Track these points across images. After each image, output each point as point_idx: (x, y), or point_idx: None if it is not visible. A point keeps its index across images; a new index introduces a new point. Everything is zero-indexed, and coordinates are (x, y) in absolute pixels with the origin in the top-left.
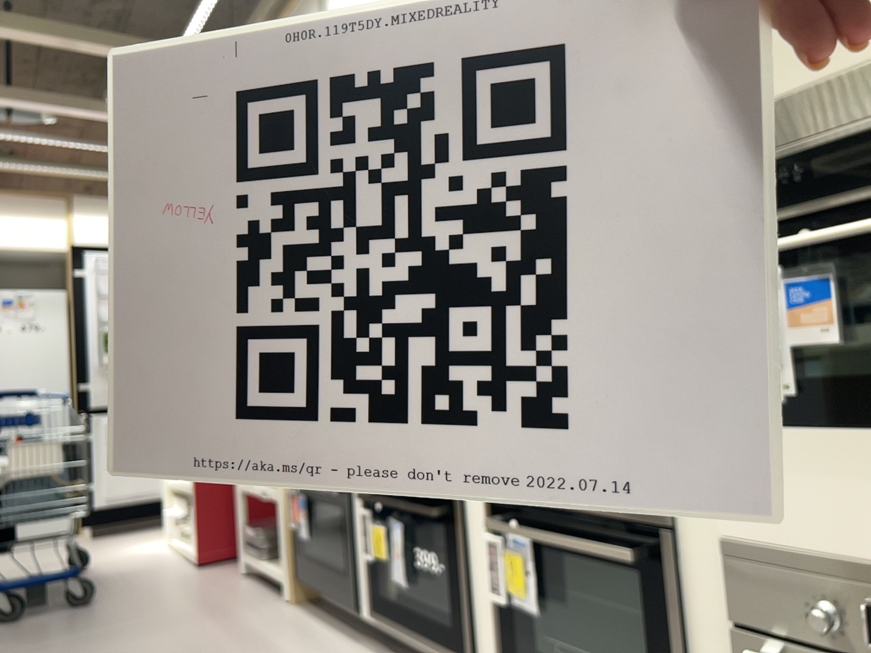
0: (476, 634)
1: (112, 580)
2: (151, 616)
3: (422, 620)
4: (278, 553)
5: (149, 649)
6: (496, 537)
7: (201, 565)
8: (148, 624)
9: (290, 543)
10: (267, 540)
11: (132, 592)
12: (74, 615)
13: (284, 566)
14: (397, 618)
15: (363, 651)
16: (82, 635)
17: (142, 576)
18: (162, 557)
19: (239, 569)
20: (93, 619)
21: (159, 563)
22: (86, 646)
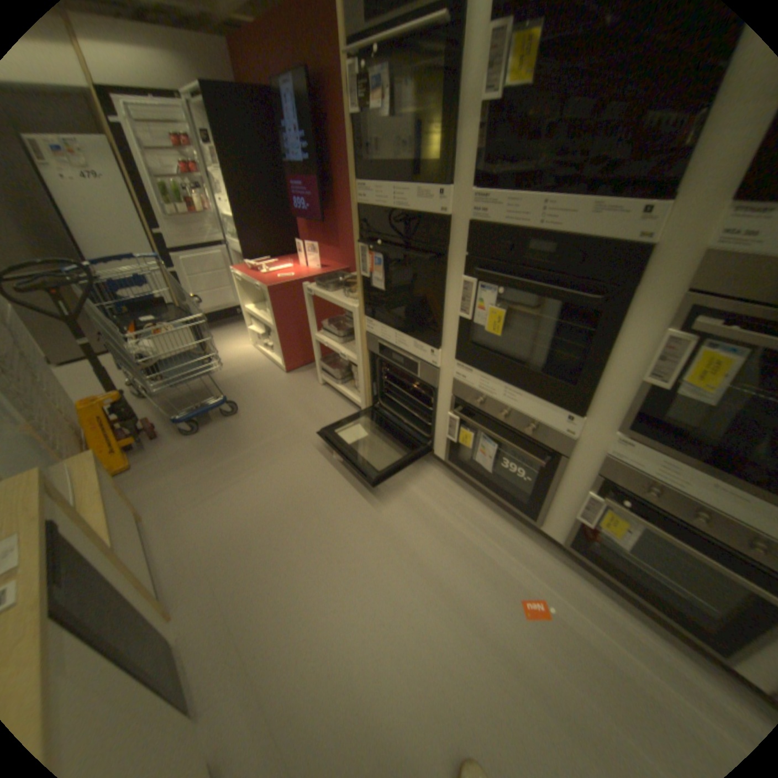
0: (545, 512)
1: (237, 386)
2: (285, 429)
3: (497, 486)
4: (352, 386)
5: (302, 465)
6: (602, 498)
7: (289, 373)
8: (287, 438)
9: (367, 391)
10: (340, 375)
11: (258, 400)
12: (232, 425)
13: (363, 402)
14: (471, 473)
15: (437, 473)
16: (249, 448)
17: (255, 382)
18: (257, 360)
19: (314, 377)
20: (247, 430)
21: (258, 367)
22: (259, 461)
